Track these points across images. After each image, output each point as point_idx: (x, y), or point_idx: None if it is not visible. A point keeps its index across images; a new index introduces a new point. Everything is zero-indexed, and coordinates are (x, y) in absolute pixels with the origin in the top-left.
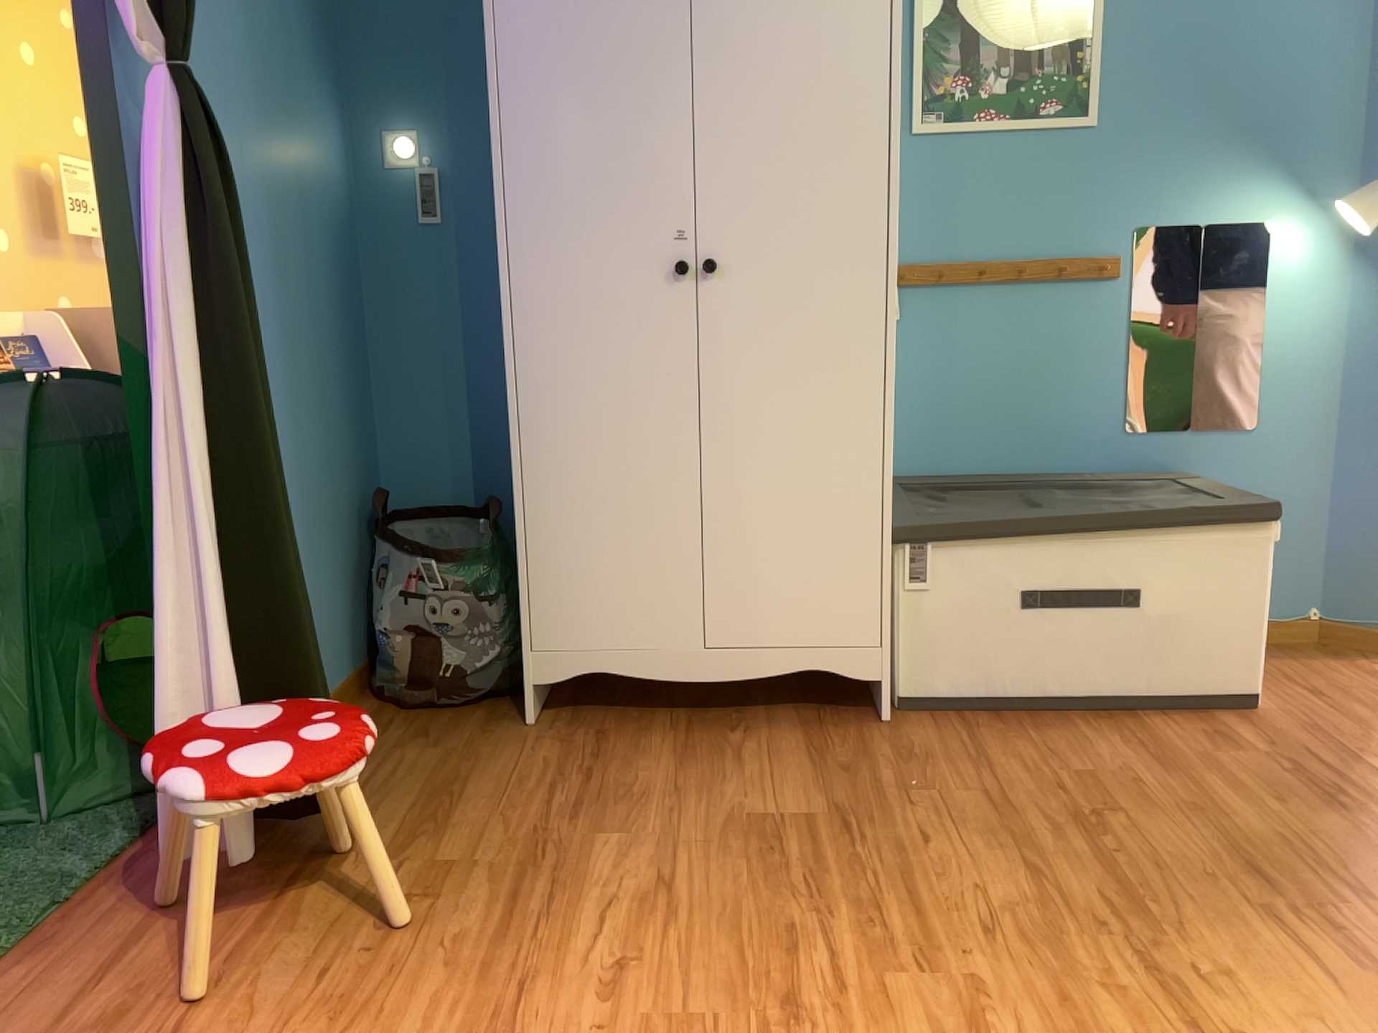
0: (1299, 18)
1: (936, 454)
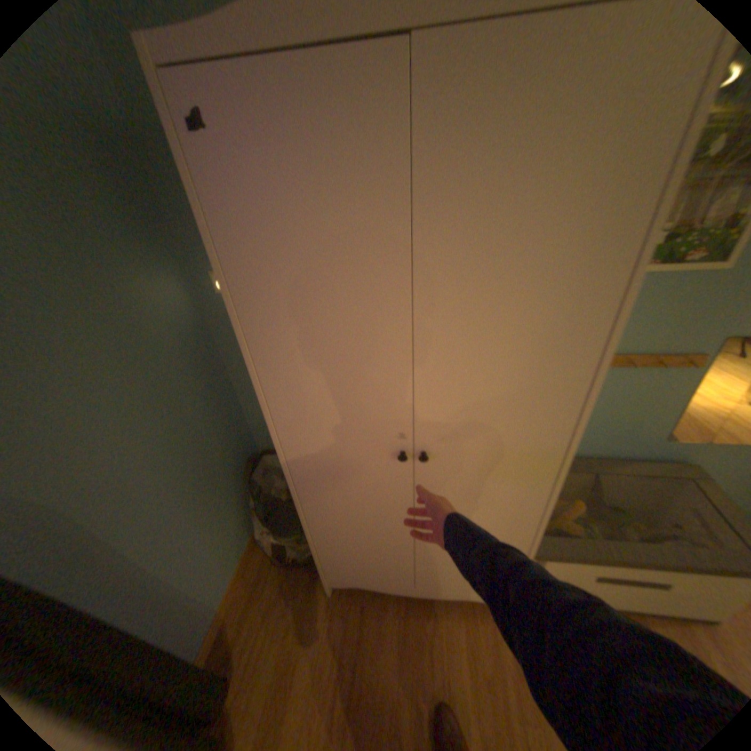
0: None
1: None
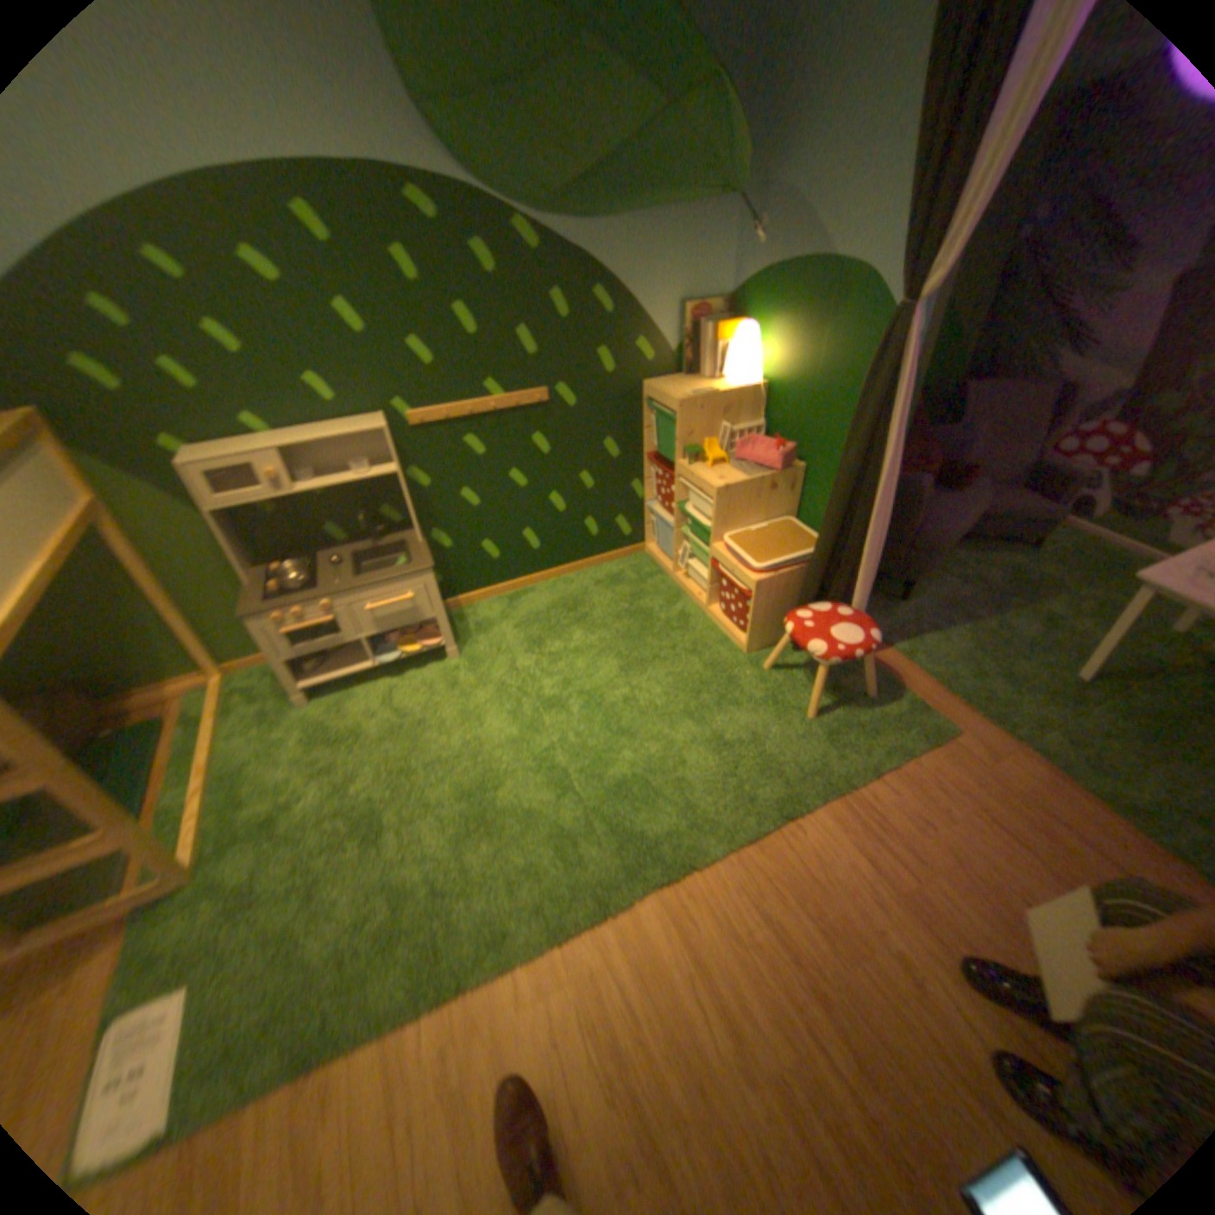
0: None
1: None
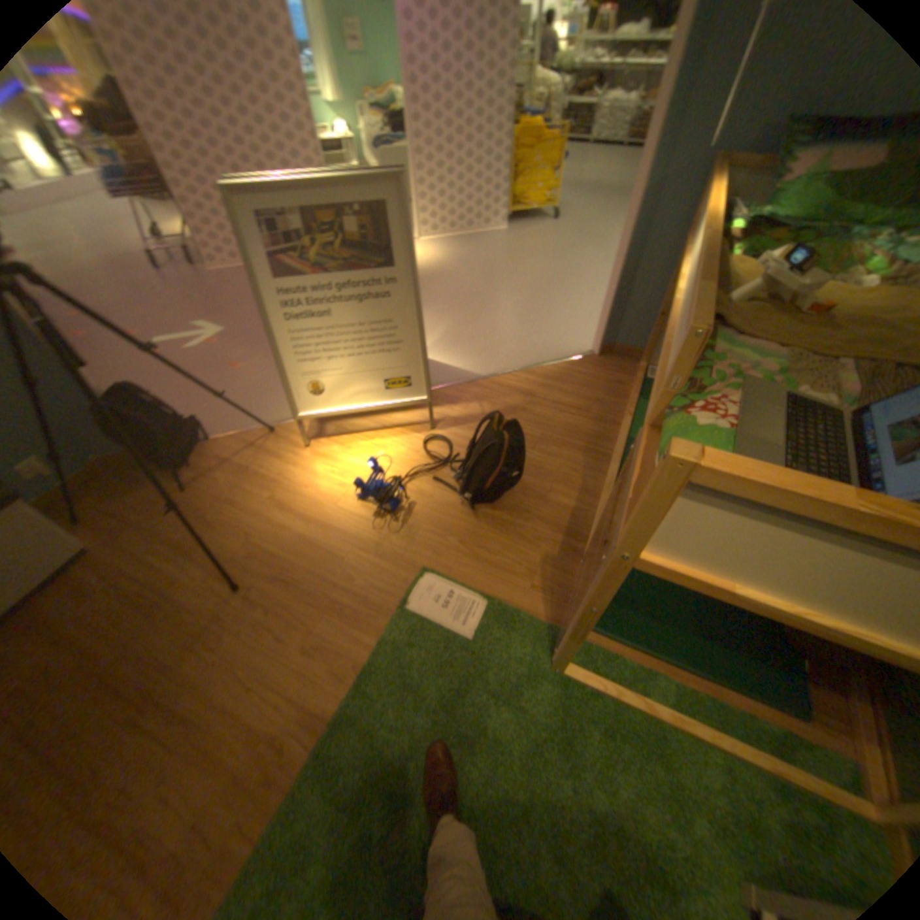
0: None
1: None
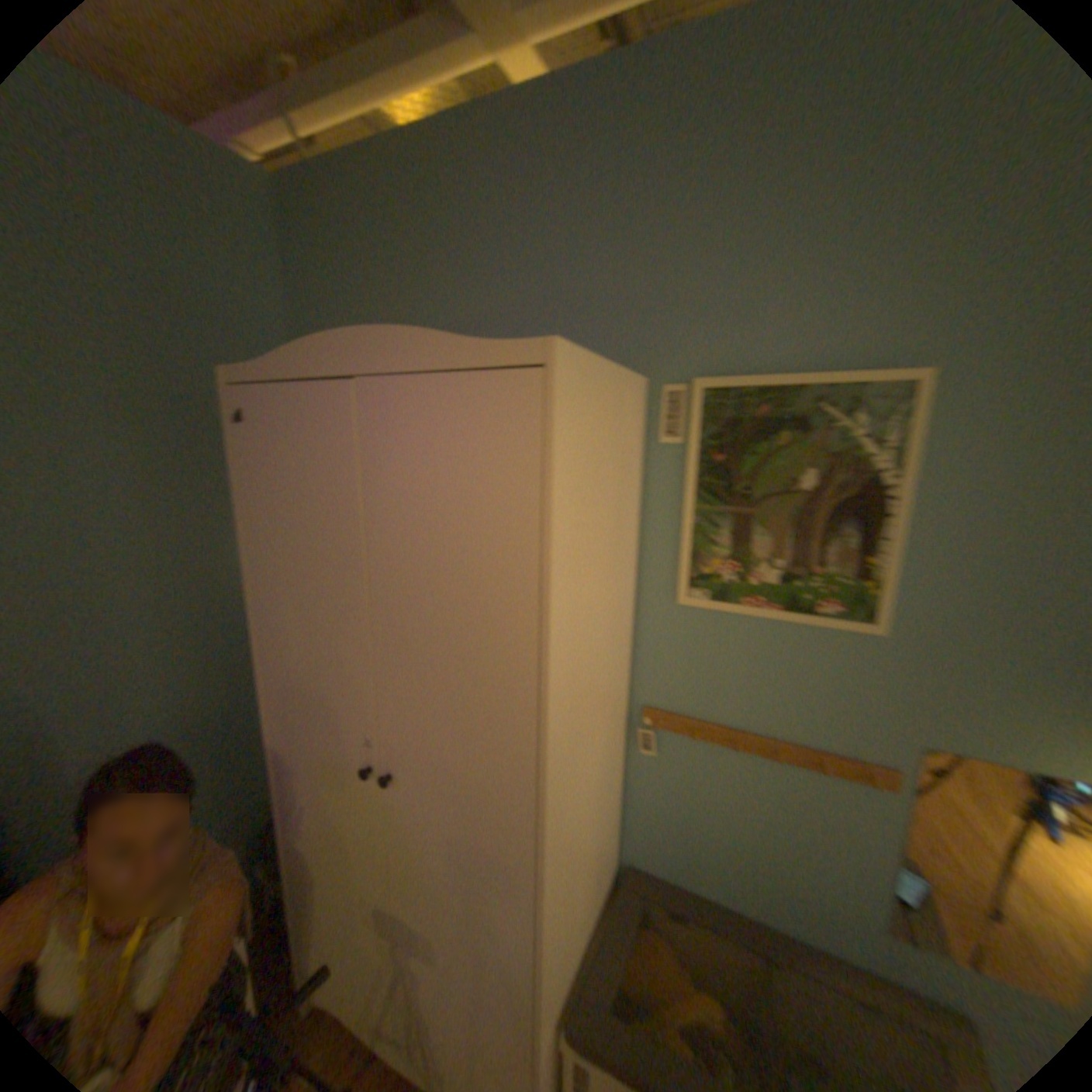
0: None
1: (683, 872)
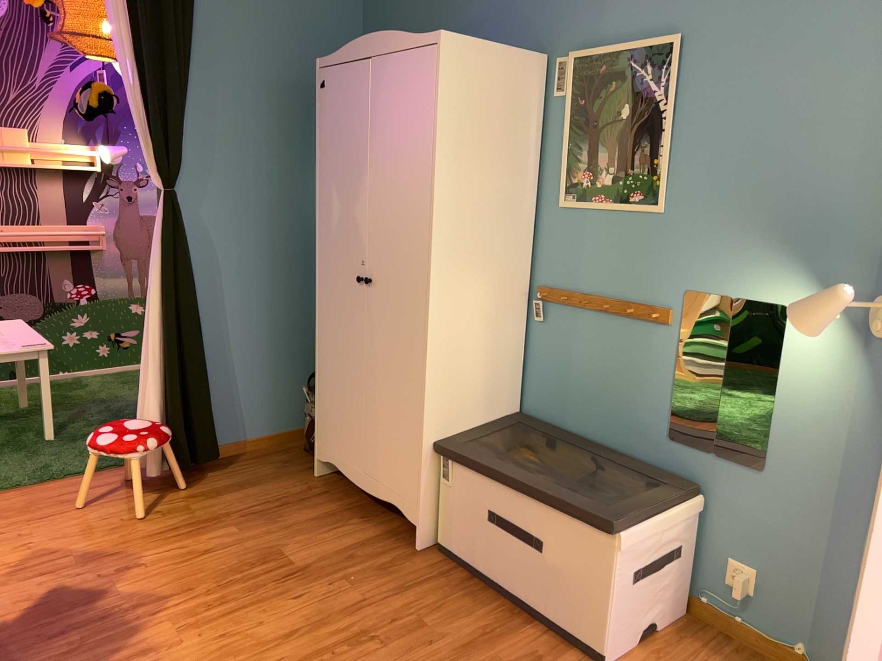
0: (826, 137)
1: (558, 411)
